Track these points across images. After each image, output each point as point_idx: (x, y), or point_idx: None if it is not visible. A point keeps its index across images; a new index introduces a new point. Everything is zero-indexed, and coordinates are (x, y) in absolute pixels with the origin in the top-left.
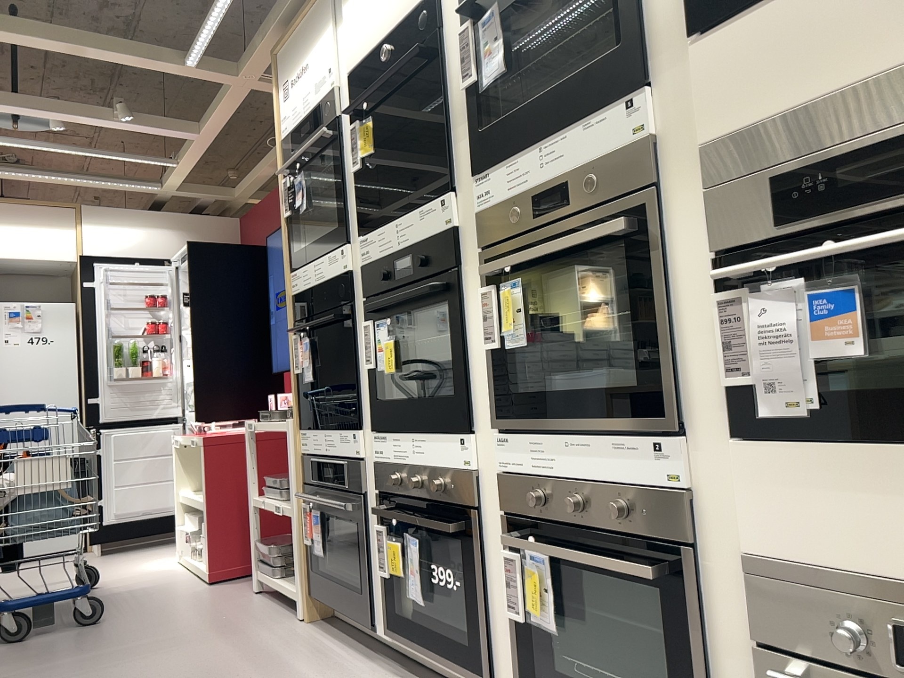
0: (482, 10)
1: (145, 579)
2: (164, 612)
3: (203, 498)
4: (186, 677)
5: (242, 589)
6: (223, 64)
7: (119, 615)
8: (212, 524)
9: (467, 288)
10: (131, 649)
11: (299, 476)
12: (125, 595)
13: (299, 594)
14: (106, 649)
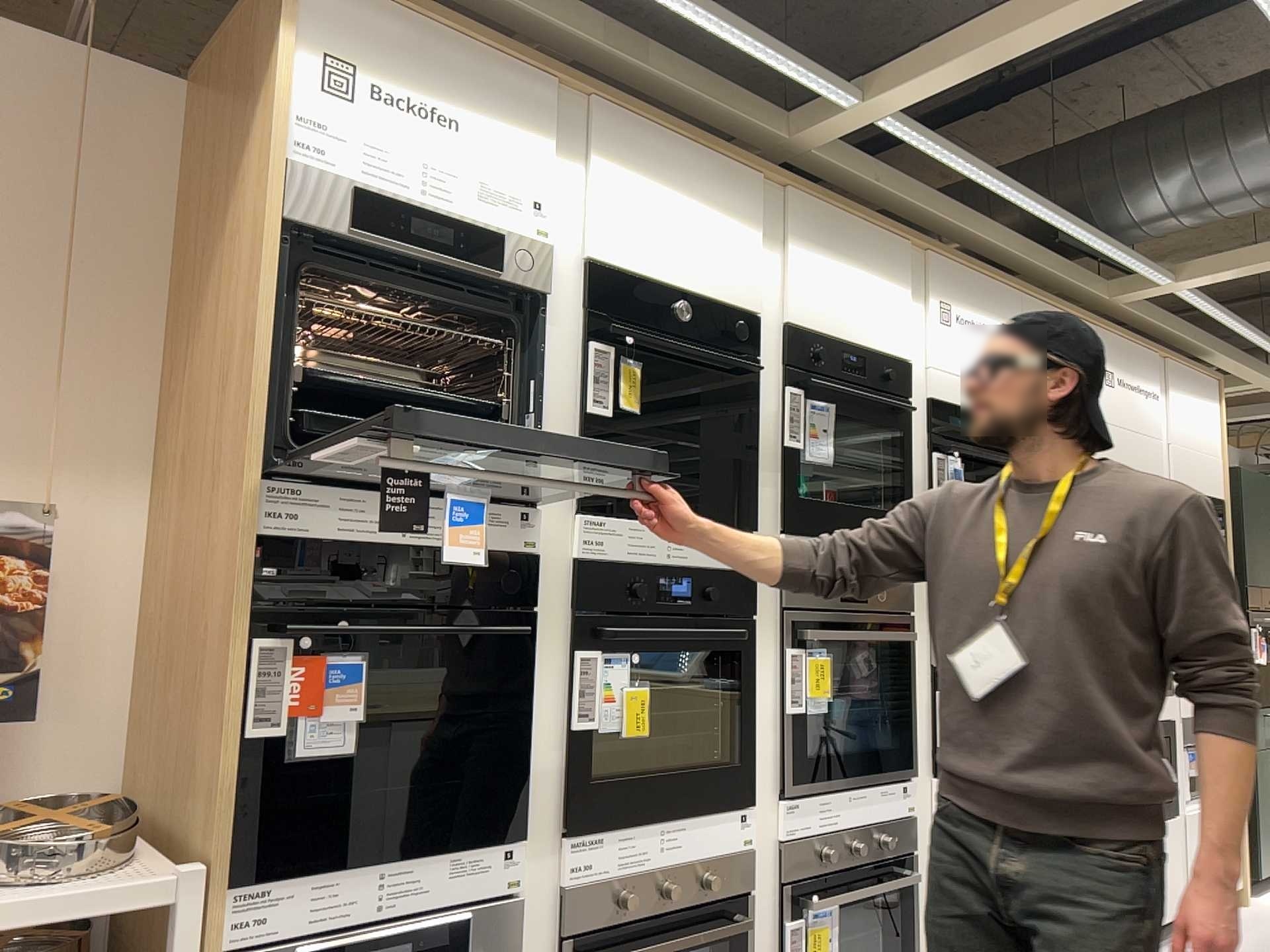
0: (807, 393)
1: None
2: None
3: None
4: None
5: None
6: None
7: None
8: None
9: (752, 637)
10: None
11: None
12: None
13: None
14: None
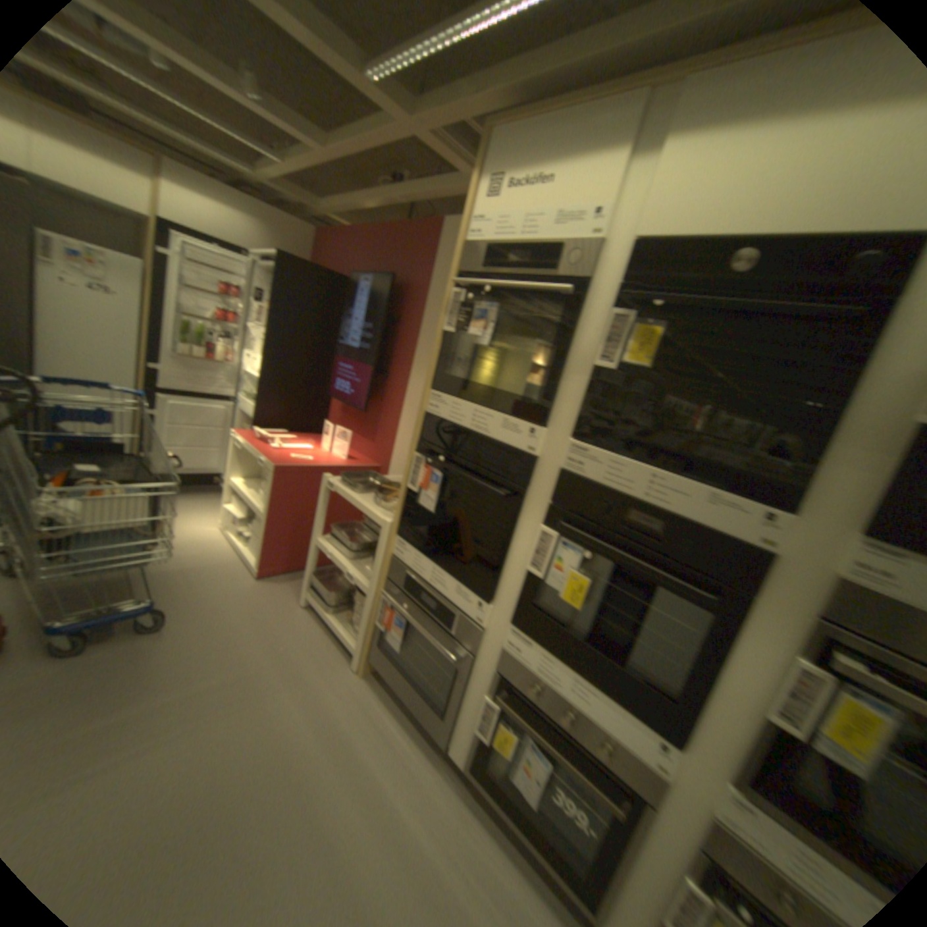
0: None
1: (192, 555)
2: (220, 624)
3: (258, 505)
4: (267, 774)
5: (287, 598)
6: (399, 89)
7: (176, 622)
8: (266, 537)
9: (756, 626)
10: (199, 701)
11: (384, 572)
12: (176, 580)
13: (357, 656)
14: (173, 696)
